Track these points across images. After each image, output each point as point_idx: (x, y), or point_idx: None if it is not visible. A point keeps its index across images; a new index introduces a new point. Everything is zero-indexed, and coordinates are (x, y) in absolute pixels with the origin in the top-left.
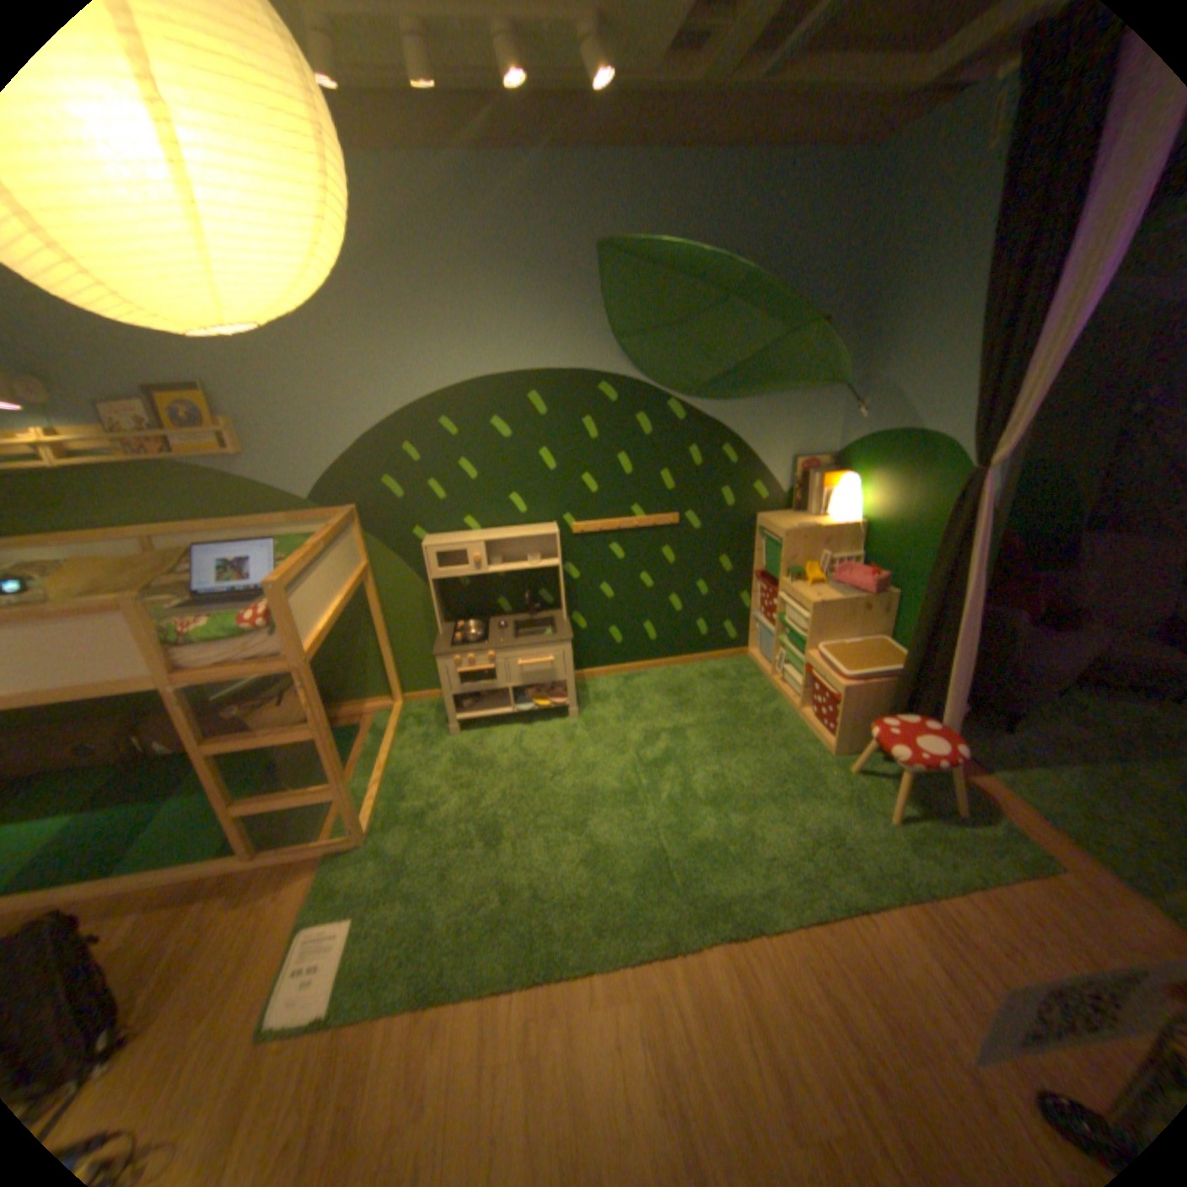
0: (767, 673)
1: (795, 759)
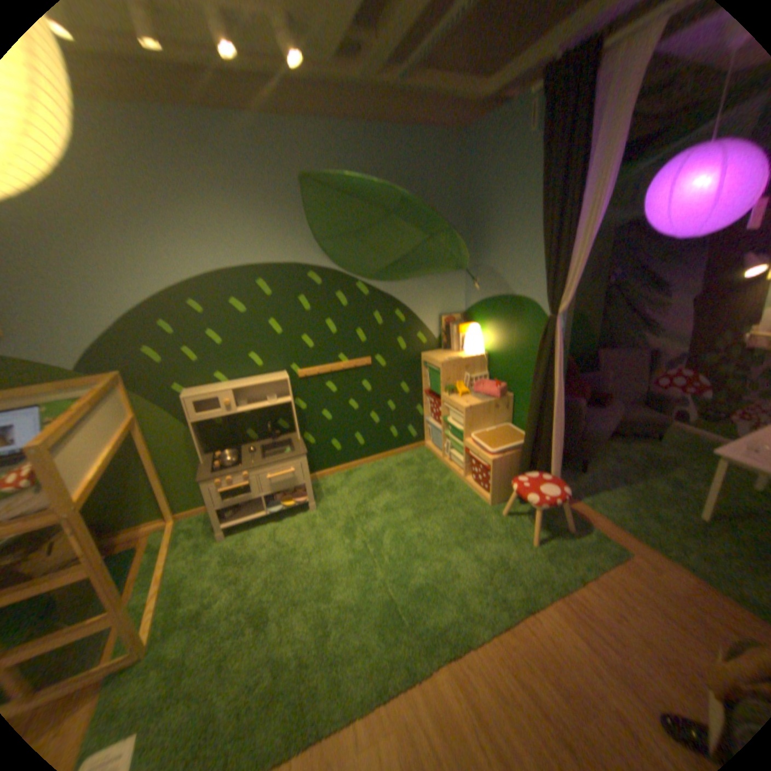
0: (440, 457)
1: (467, 513)
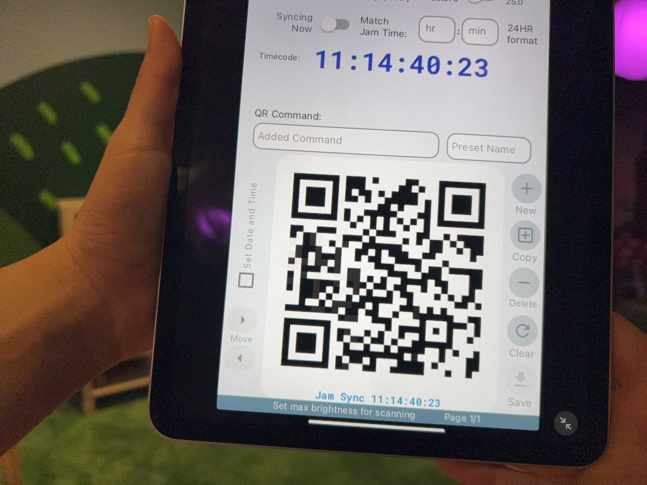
0: None
1: None
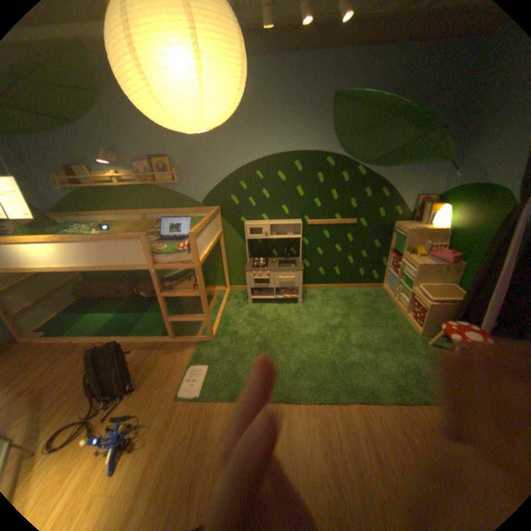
0: (391, 296)
1: (401, 335)
